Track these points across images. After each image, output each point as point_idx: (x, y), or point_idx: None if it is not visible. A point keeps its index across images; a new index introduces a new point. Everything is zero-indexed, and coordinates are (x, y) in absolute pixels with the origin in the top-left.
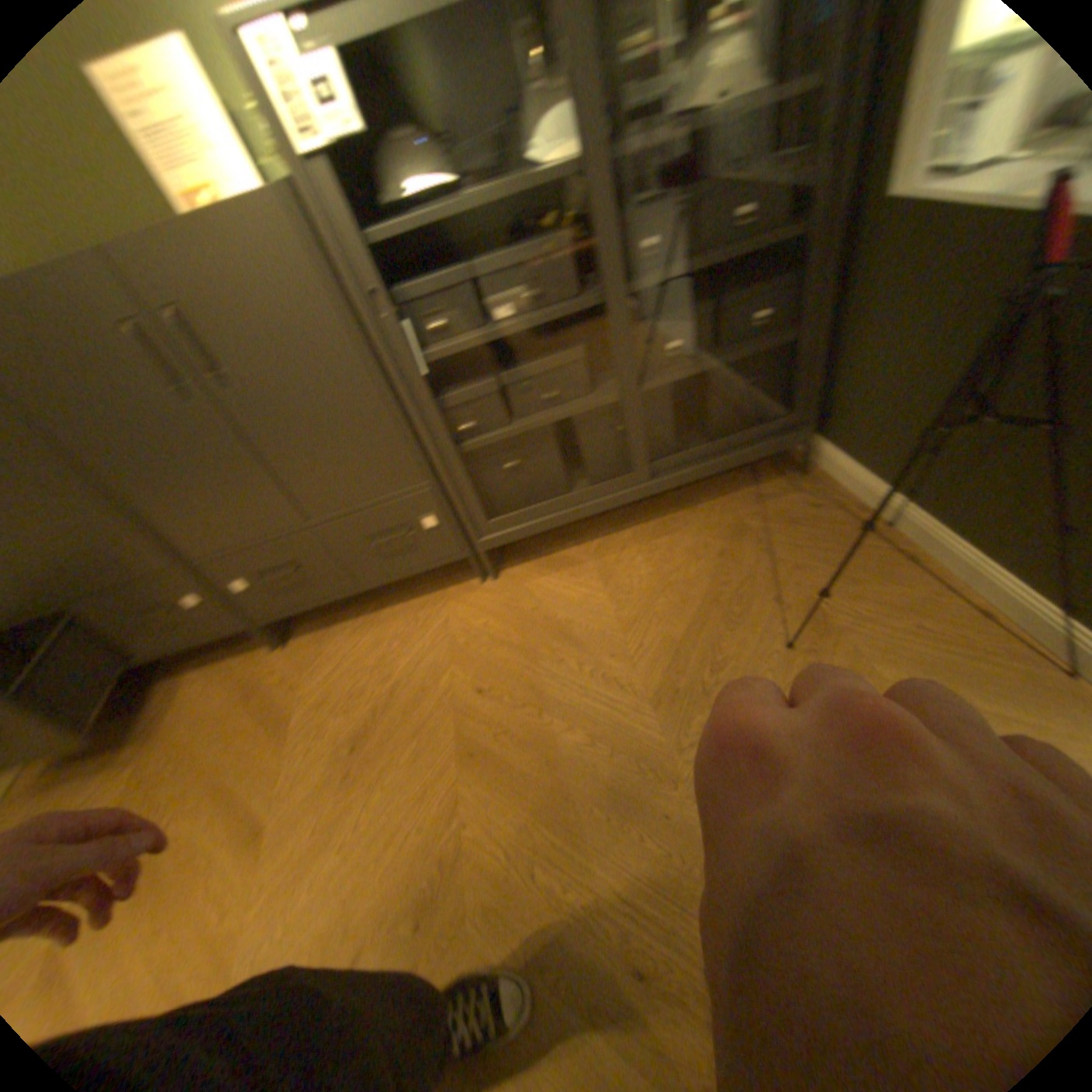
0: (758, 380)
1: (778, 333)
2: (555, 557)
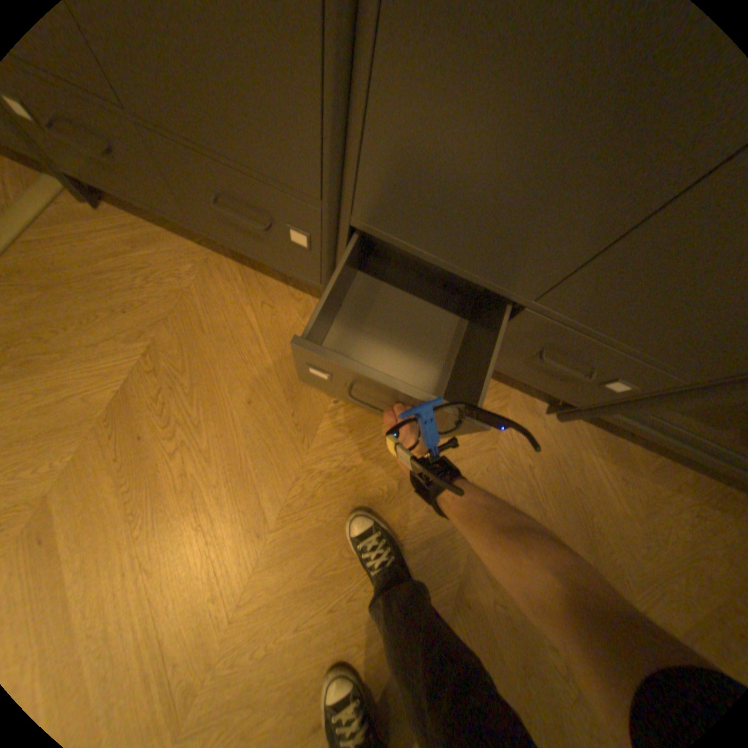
0: None
1: None
2: (617, 442)
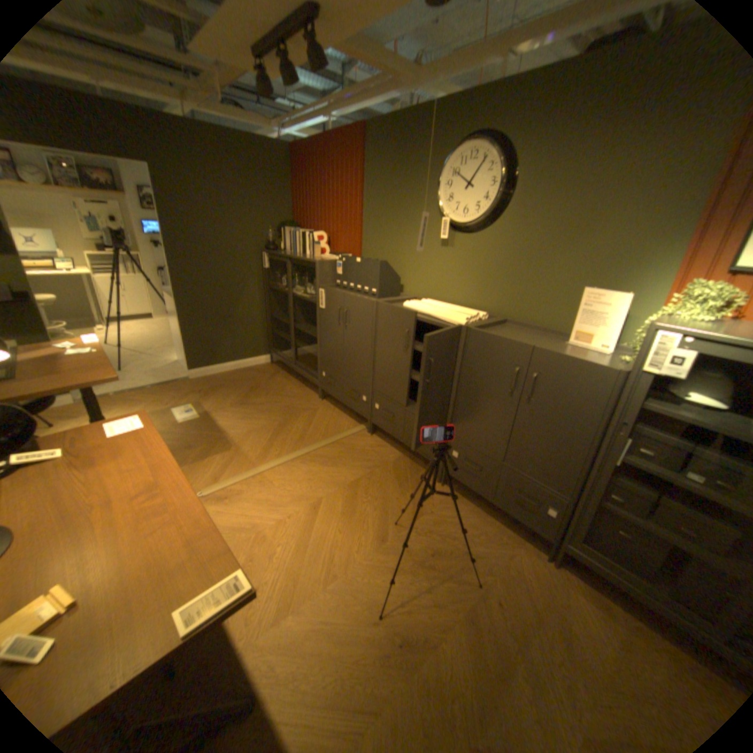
0: None
1: None
2: (603, 598)
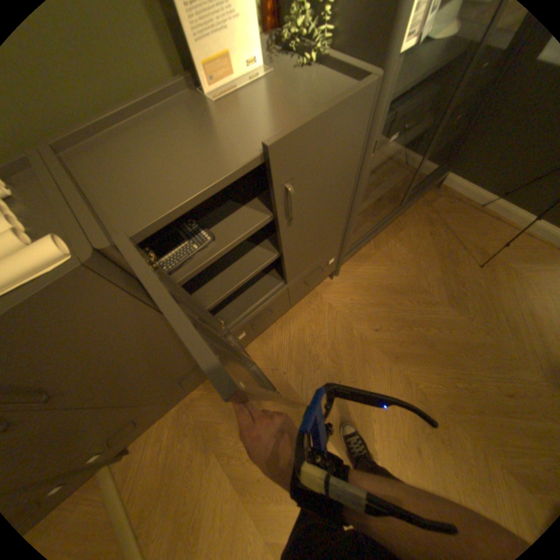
0: (436, 150)
1: (456, 128)
2: (356, 256)
